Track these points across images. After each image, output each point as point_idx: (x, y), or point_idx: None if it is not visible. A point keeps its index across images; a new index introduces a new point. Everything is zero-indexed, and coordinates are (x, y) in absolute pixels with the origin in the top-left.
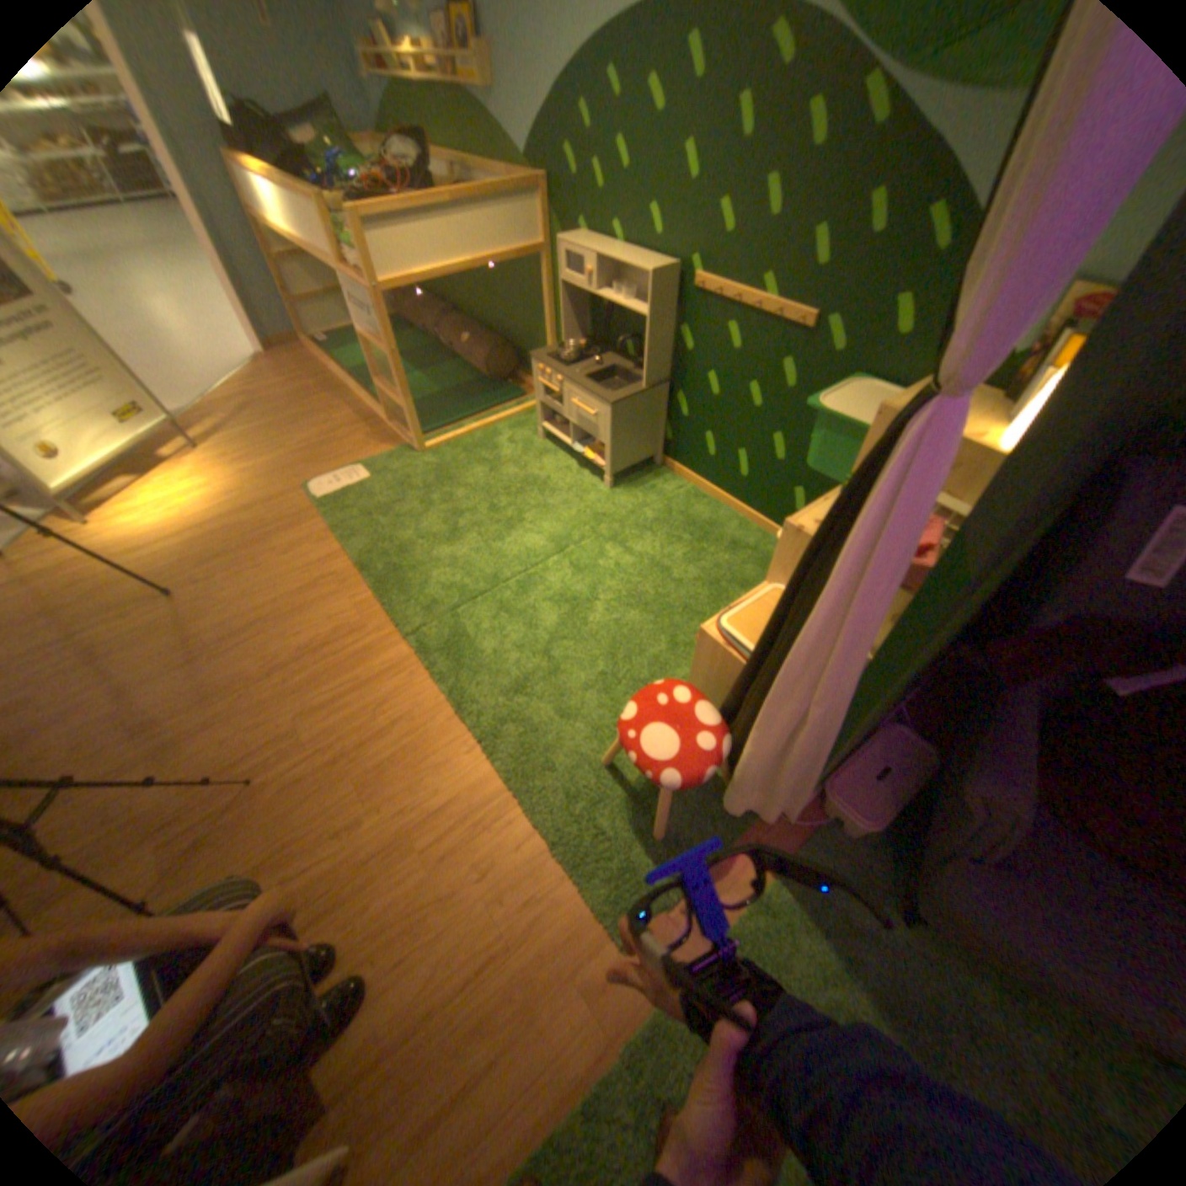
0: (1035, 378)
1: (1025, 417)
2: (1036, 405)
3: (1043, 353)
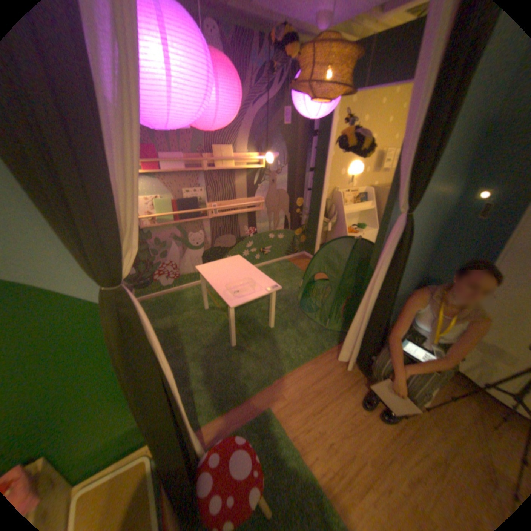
0: None
1: None
2: None
3: None
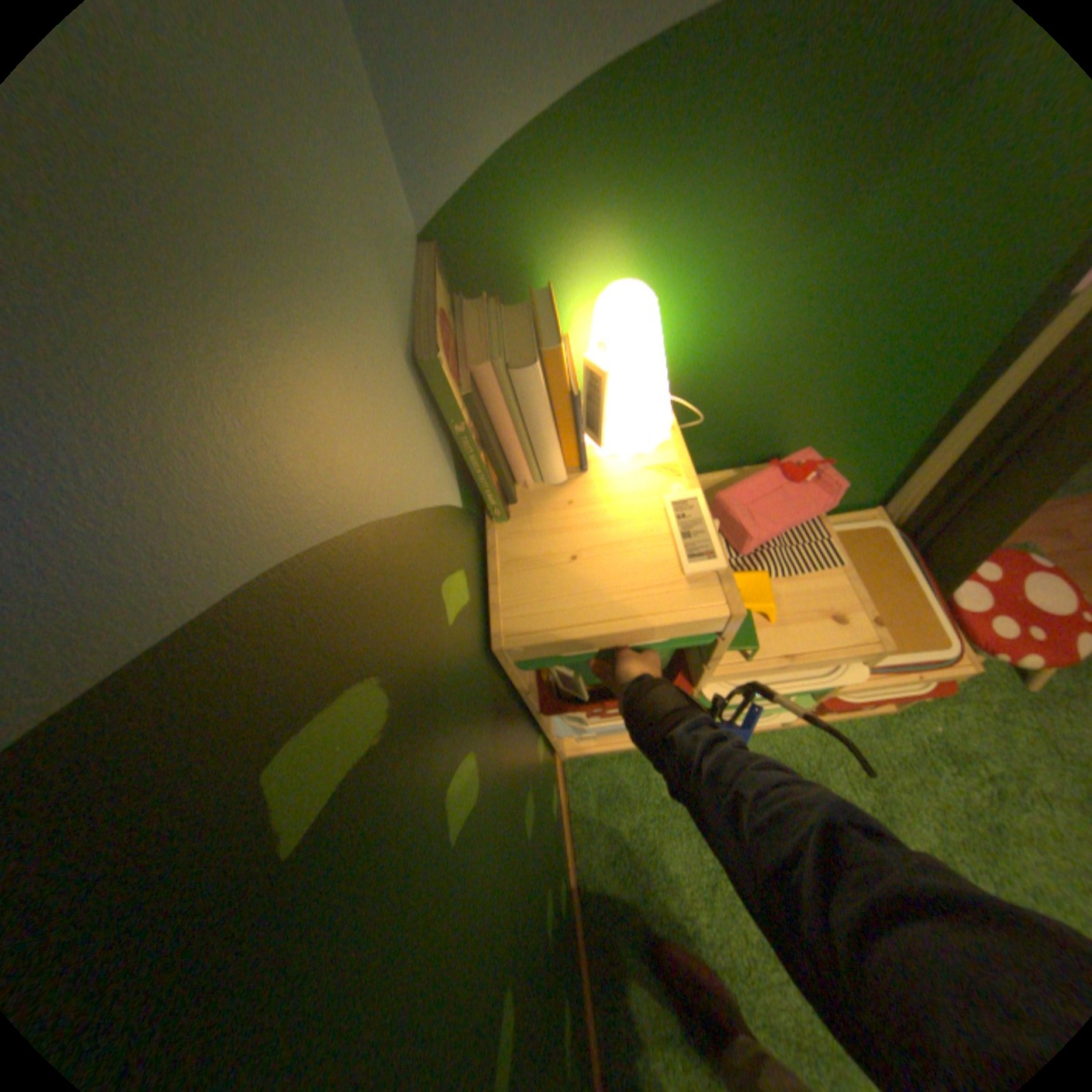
0: (545, 429)
1: (607, 425)
2: (636, 385)
3: (492, 434)
